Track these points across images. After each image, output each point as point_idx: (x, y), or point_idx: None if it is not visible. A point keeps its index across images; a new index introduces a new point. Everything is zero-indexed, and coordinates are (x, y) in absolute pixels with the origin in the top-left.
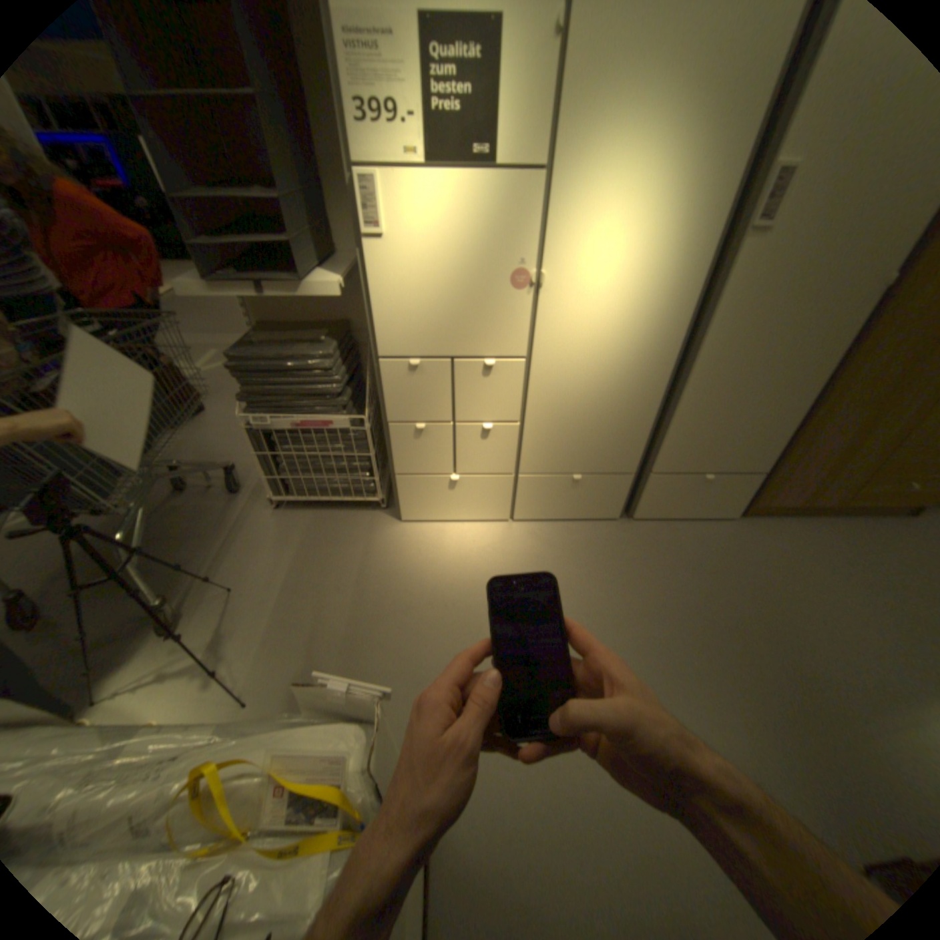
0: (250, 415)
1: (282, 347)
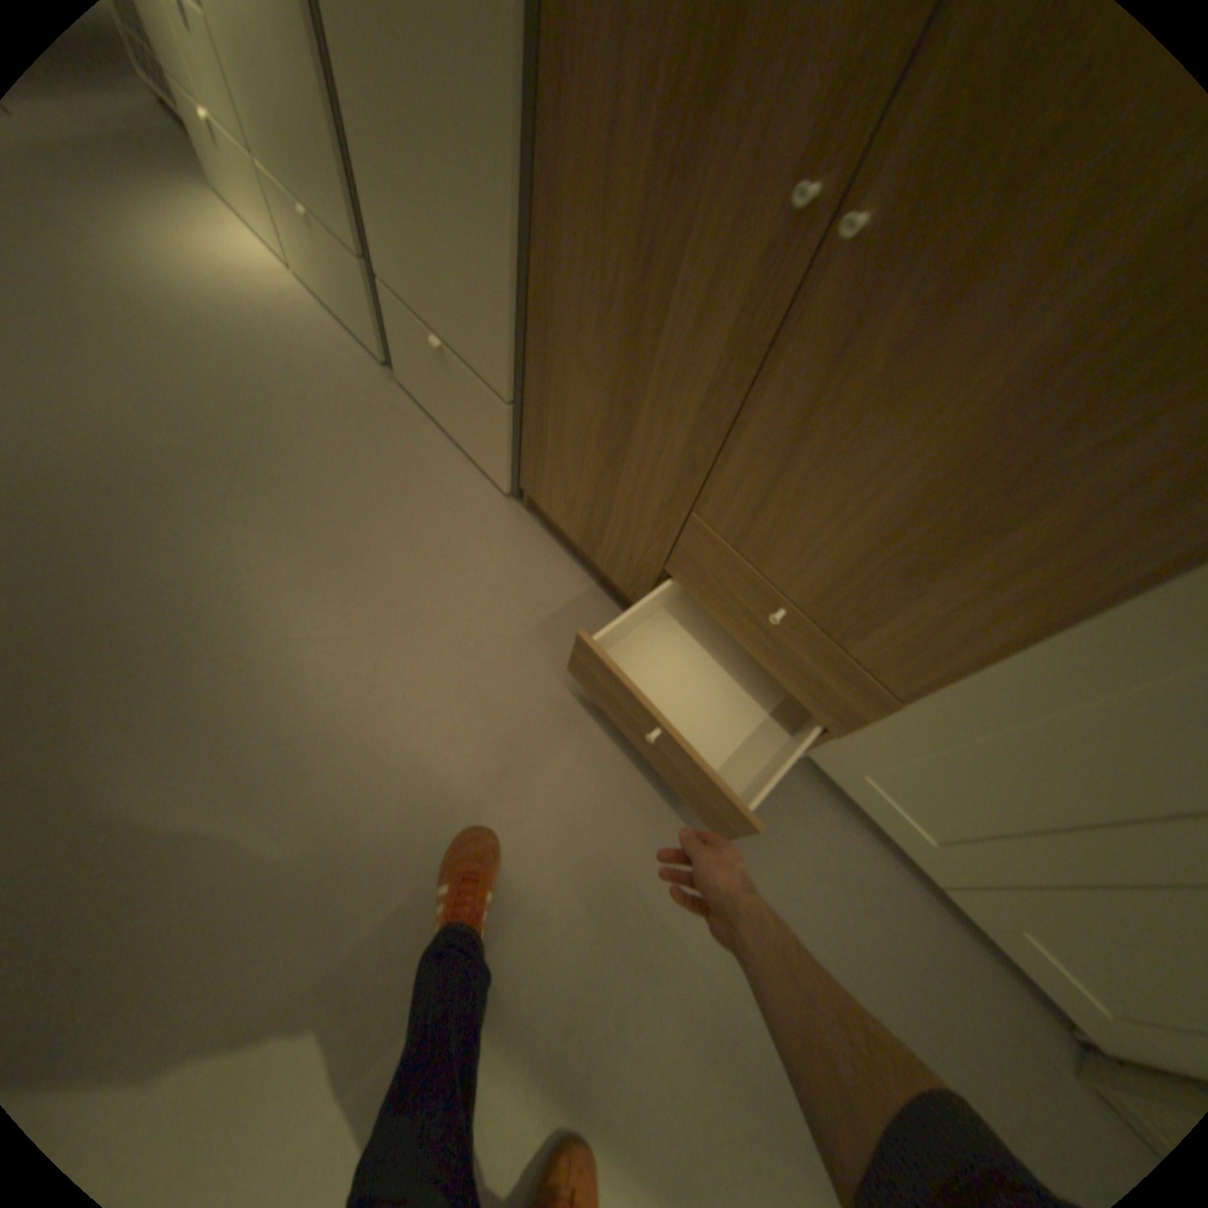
0: None
1: None
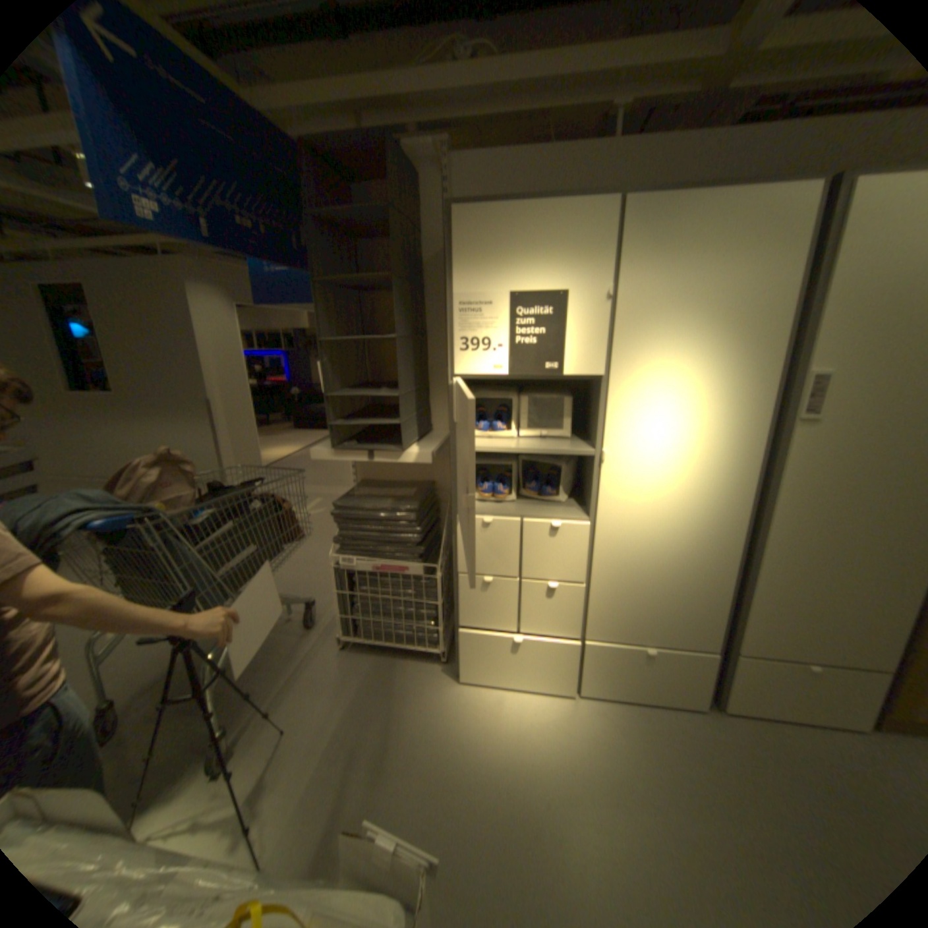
0: (339, 556)
1: (377, 501)
